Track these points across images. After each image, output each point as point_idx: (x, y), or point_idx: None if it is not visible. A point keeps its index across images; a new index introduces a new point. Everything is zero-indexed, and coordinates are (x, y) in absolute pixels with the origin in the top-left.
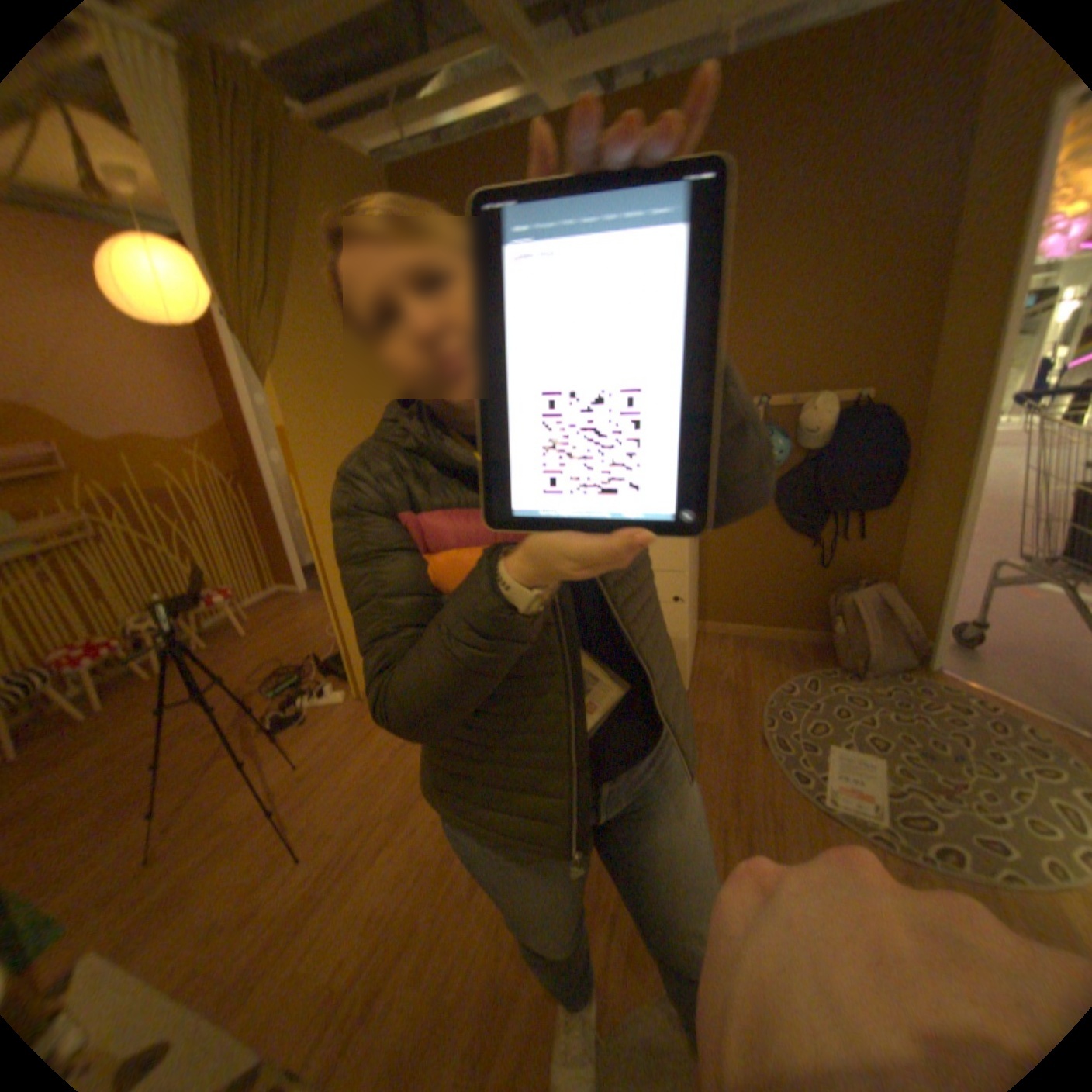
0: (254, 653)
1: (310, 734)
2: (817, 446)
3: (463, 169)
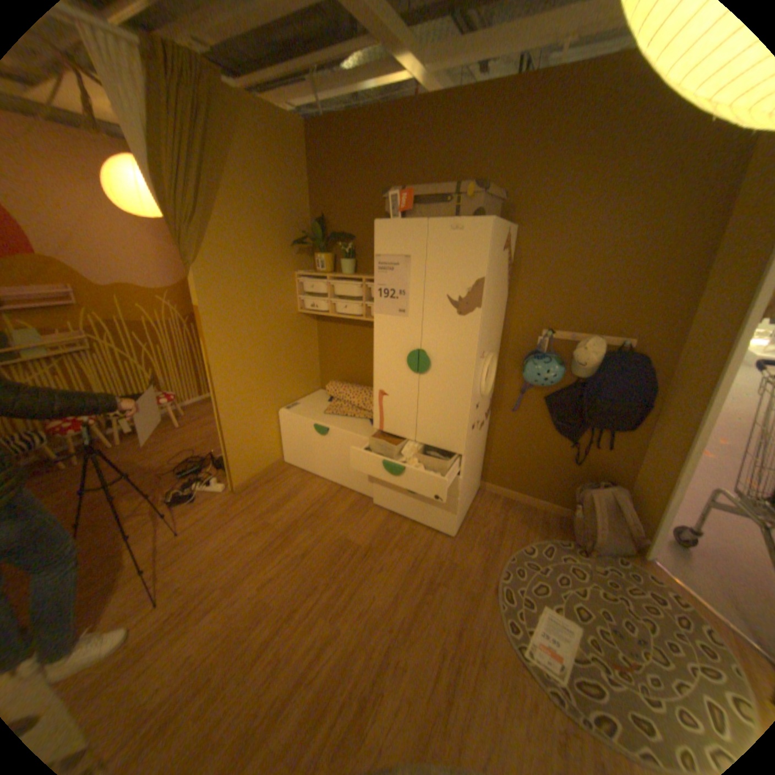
0: (180, 445)
1: (194, 514)
2: (585, 376)
3: (354, 133)
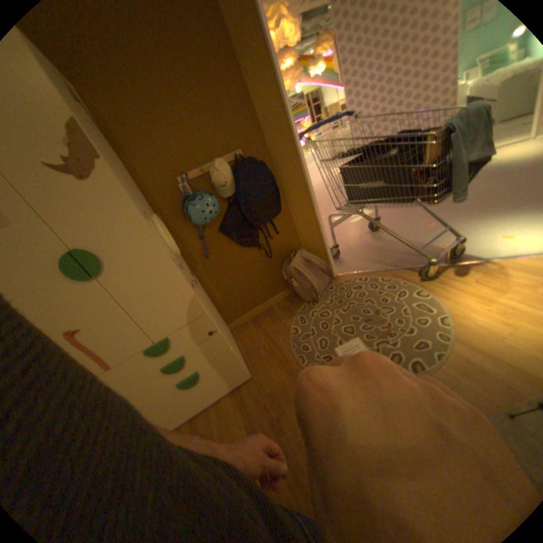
0: None
1: None
2: (230, 195)
3: None
